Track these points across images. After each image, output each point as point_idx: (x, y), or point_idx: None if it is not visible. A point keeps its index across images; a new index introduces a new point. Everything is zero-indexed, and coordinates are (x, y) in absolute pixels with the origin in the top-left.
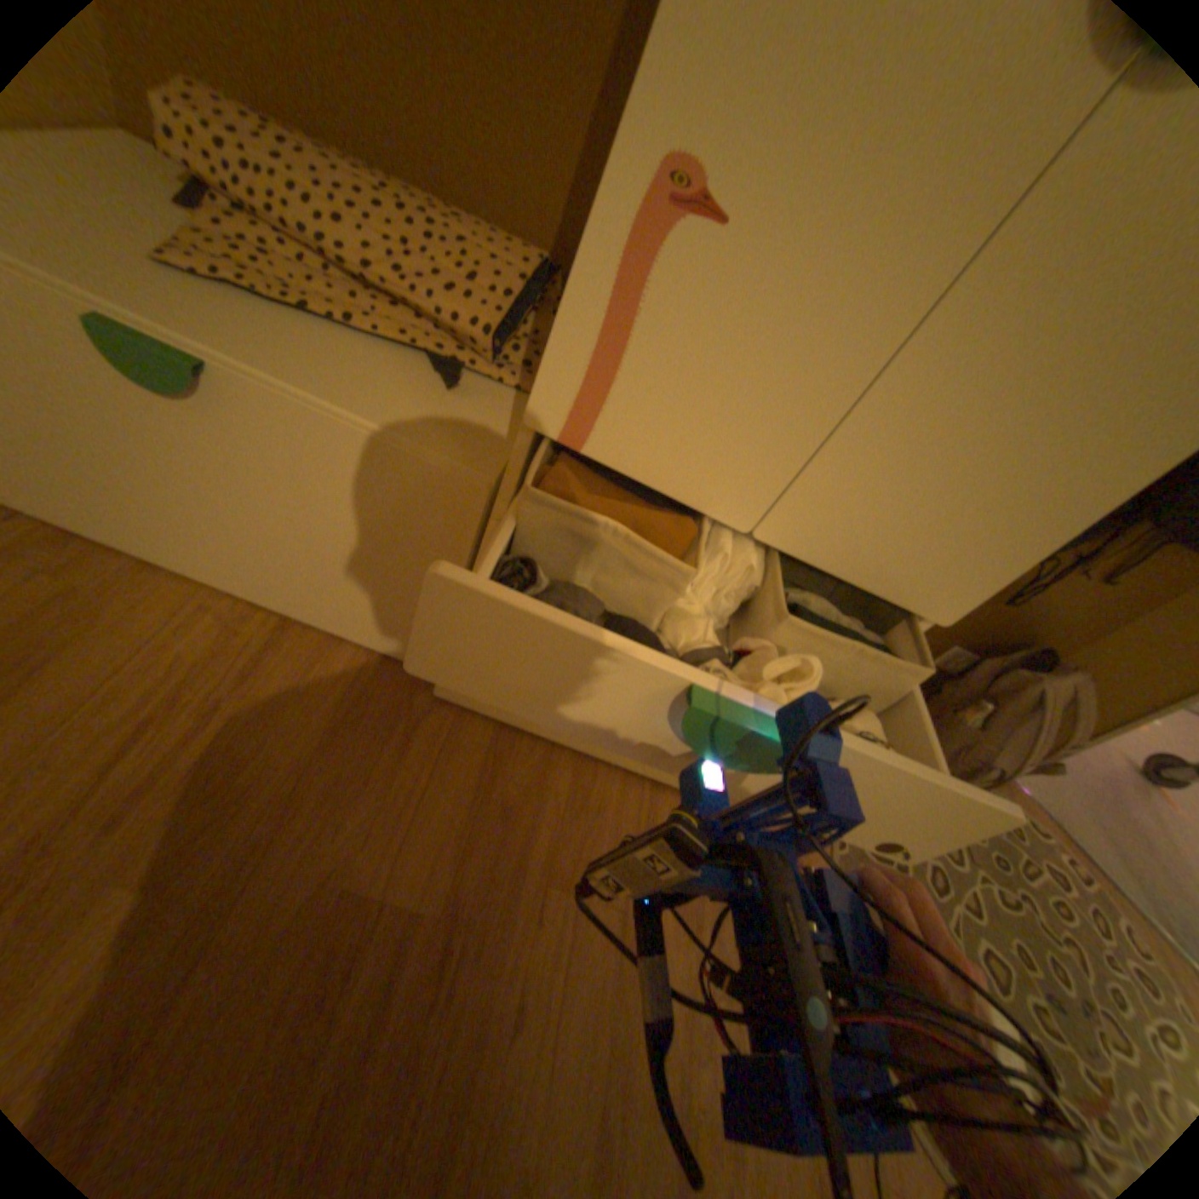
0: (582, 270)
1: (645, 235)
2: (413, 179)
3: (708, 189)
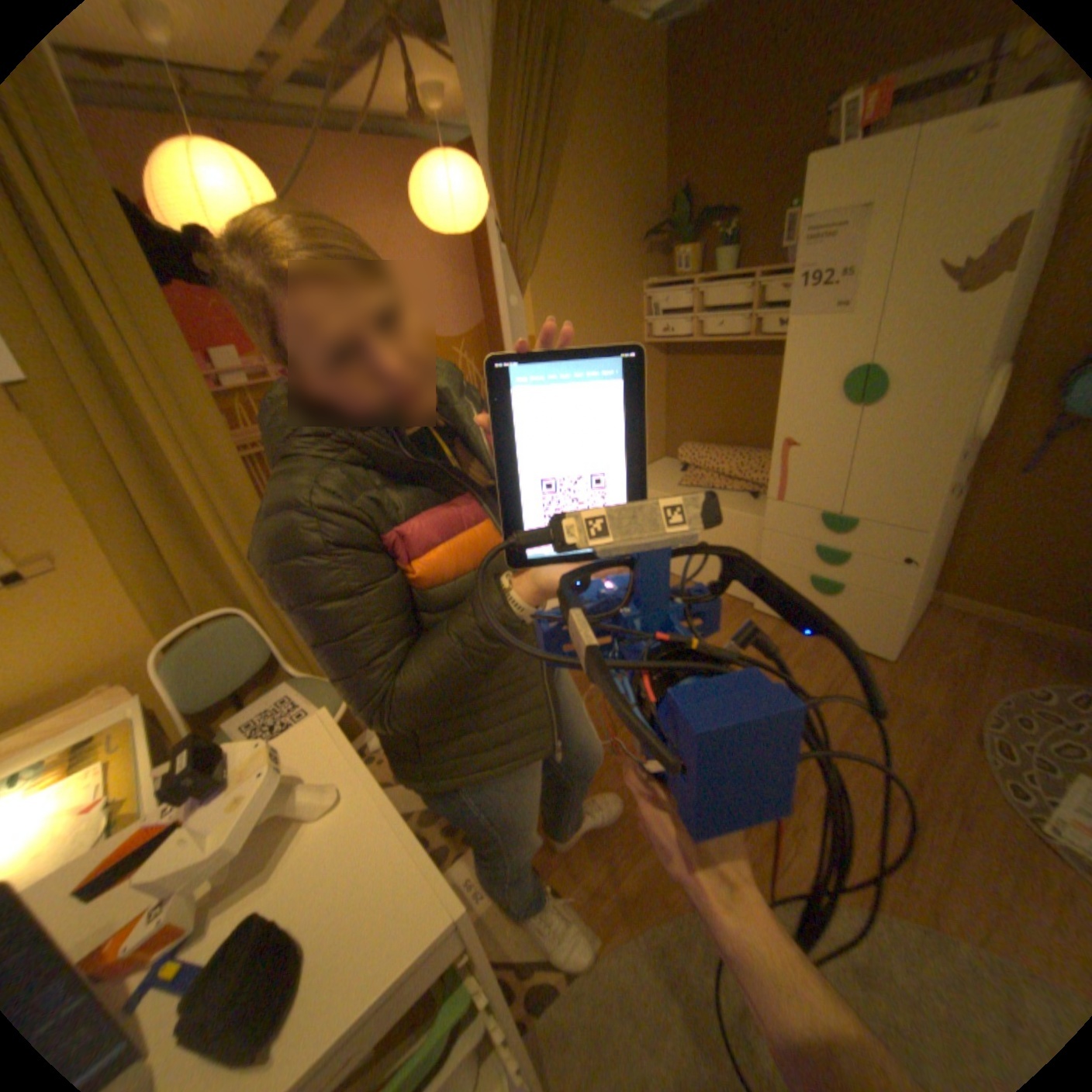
0: (773, 461)
1: (783, 452)
2: (745, 444)
3: (793, 441)
